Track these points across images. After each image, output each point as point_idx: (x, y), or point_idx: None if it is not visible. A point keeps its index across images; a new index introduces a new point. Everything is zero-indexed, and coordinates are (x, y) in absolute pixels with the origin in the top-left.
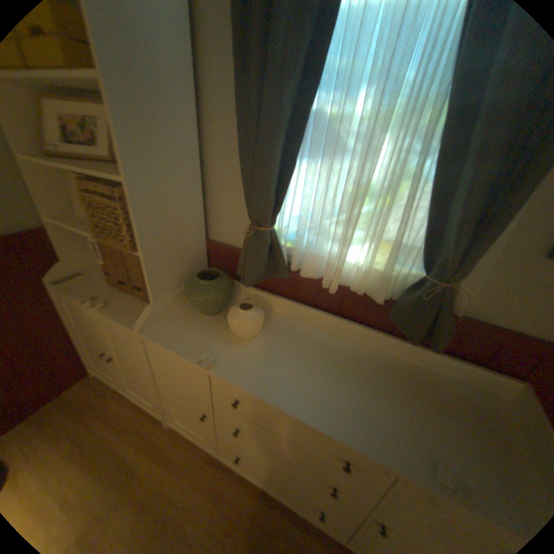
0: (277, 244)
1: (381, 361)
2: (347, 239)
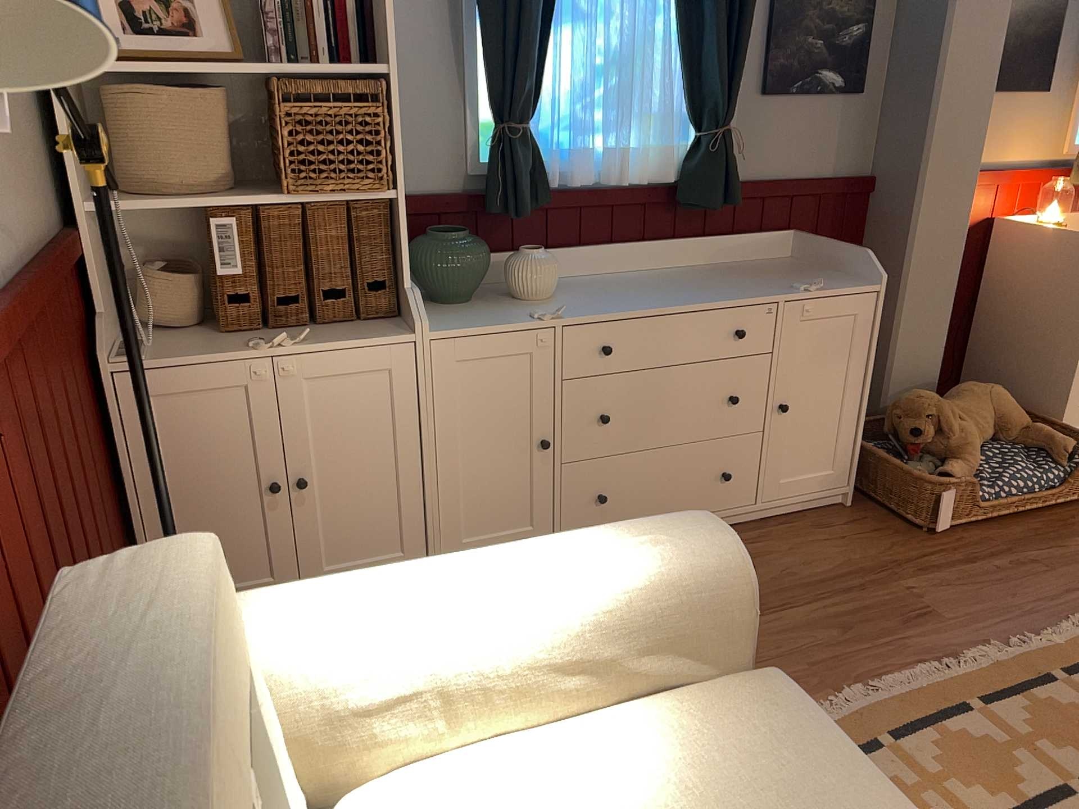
0: (534, 150)
1: (682, 271)
2: (624, 113)
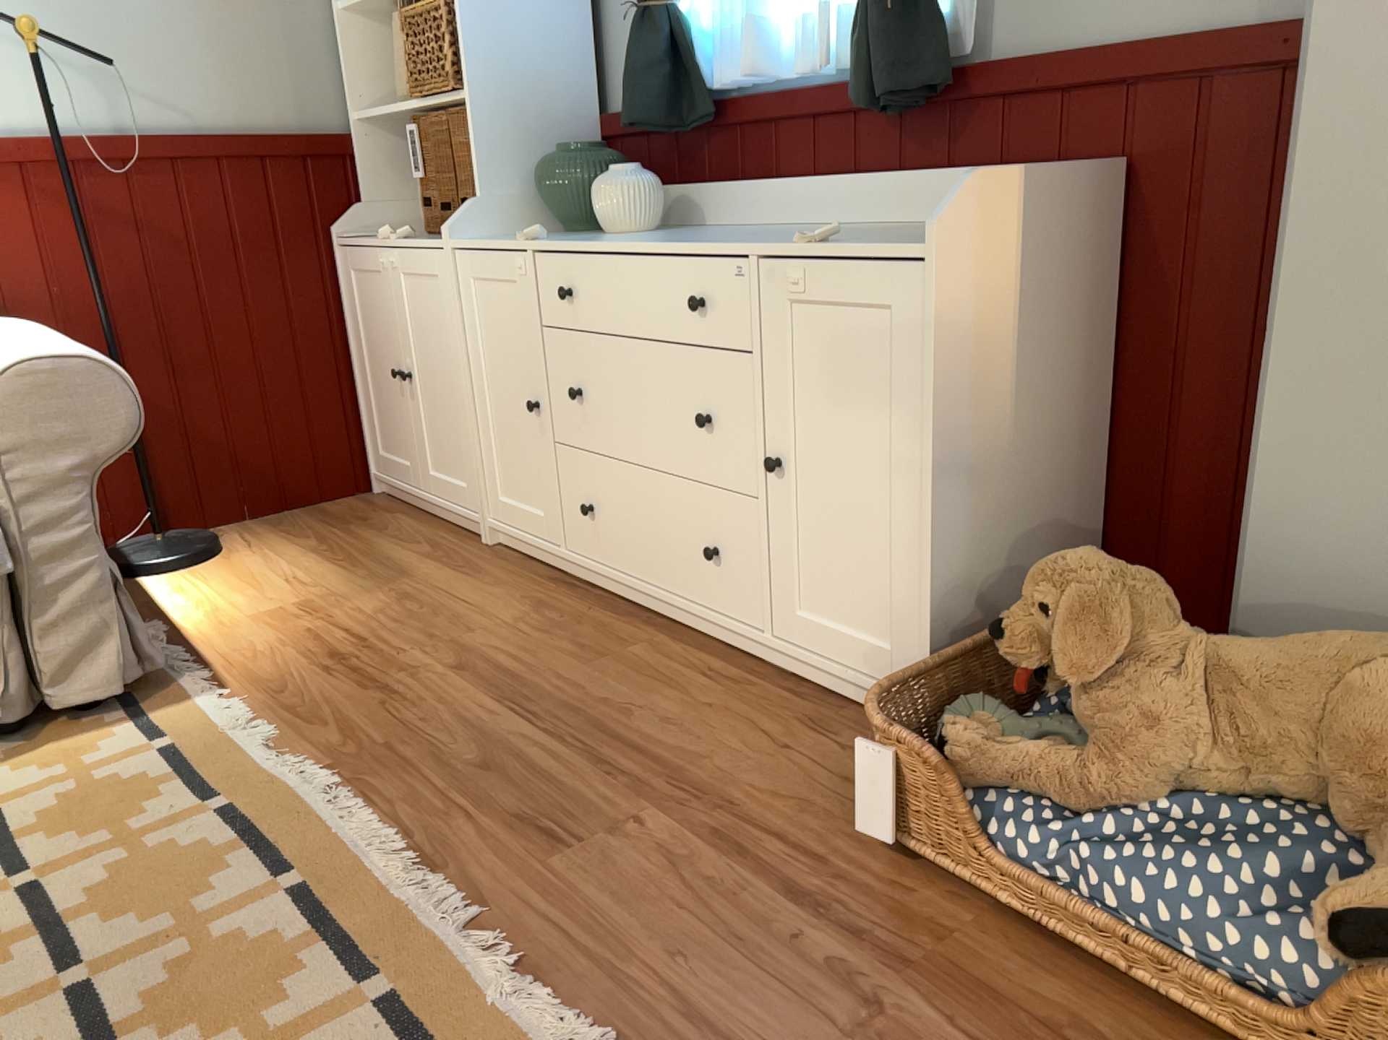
0: (675, 39)
1: (861, 227)
2: None
